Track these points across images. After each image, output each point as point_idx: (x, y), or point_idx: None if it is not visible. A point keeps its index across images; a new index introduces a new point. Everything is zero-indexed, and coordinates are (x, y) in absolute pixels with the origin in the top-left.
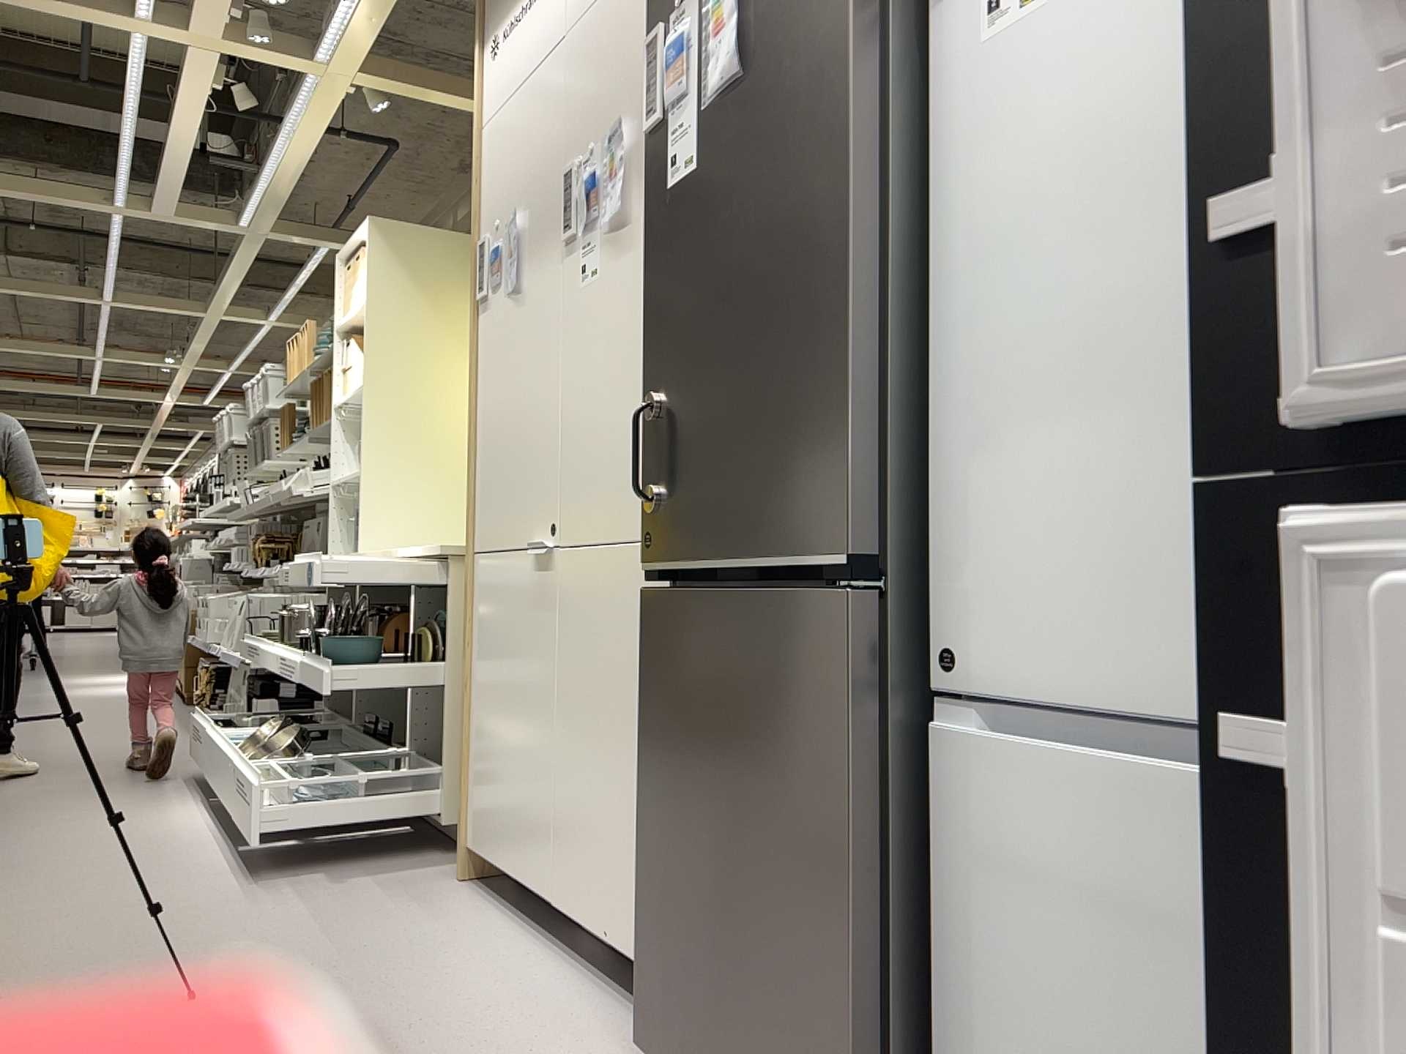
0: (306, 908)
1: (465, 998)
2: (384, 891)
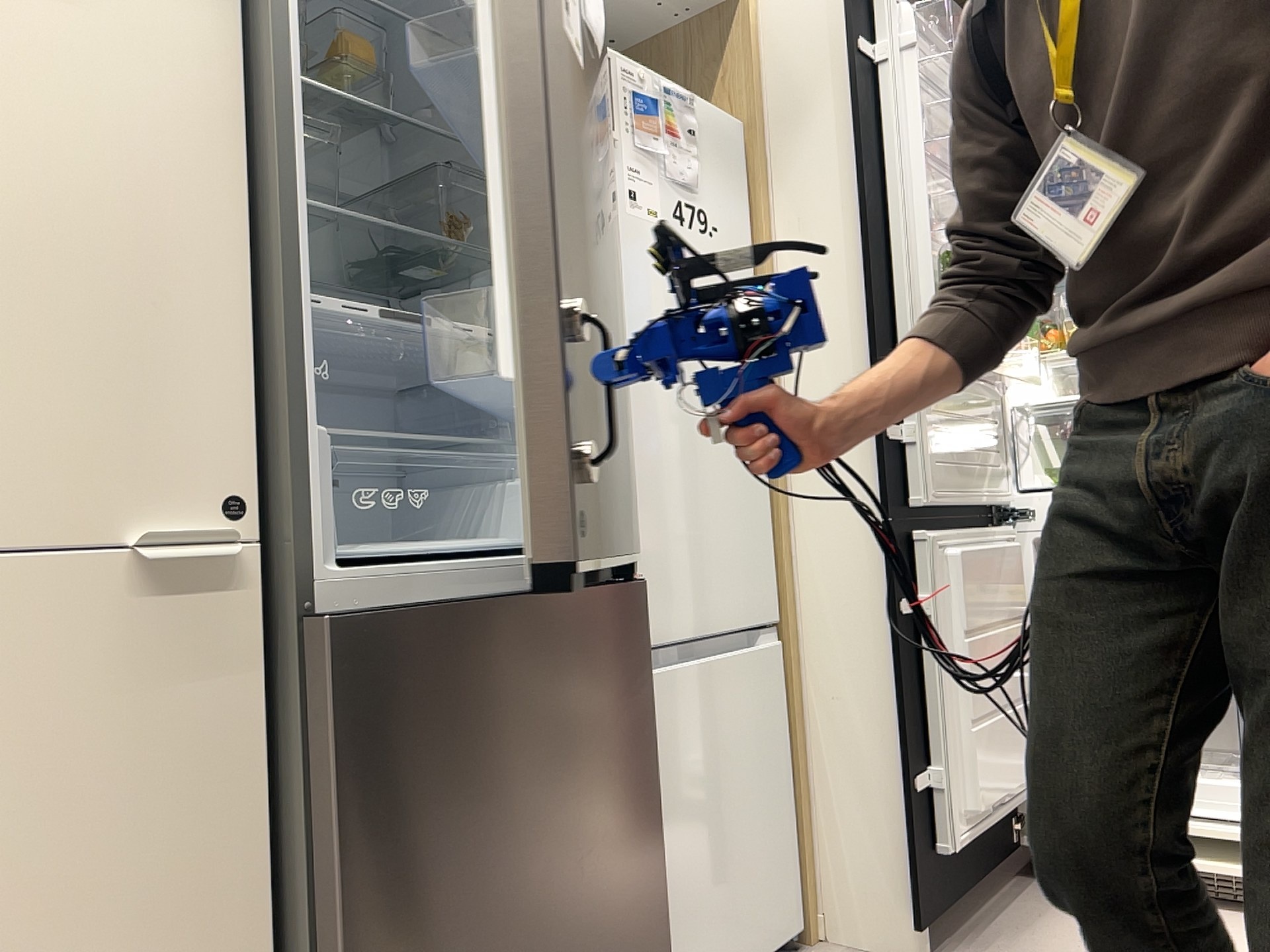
0: None
1: None
2: None
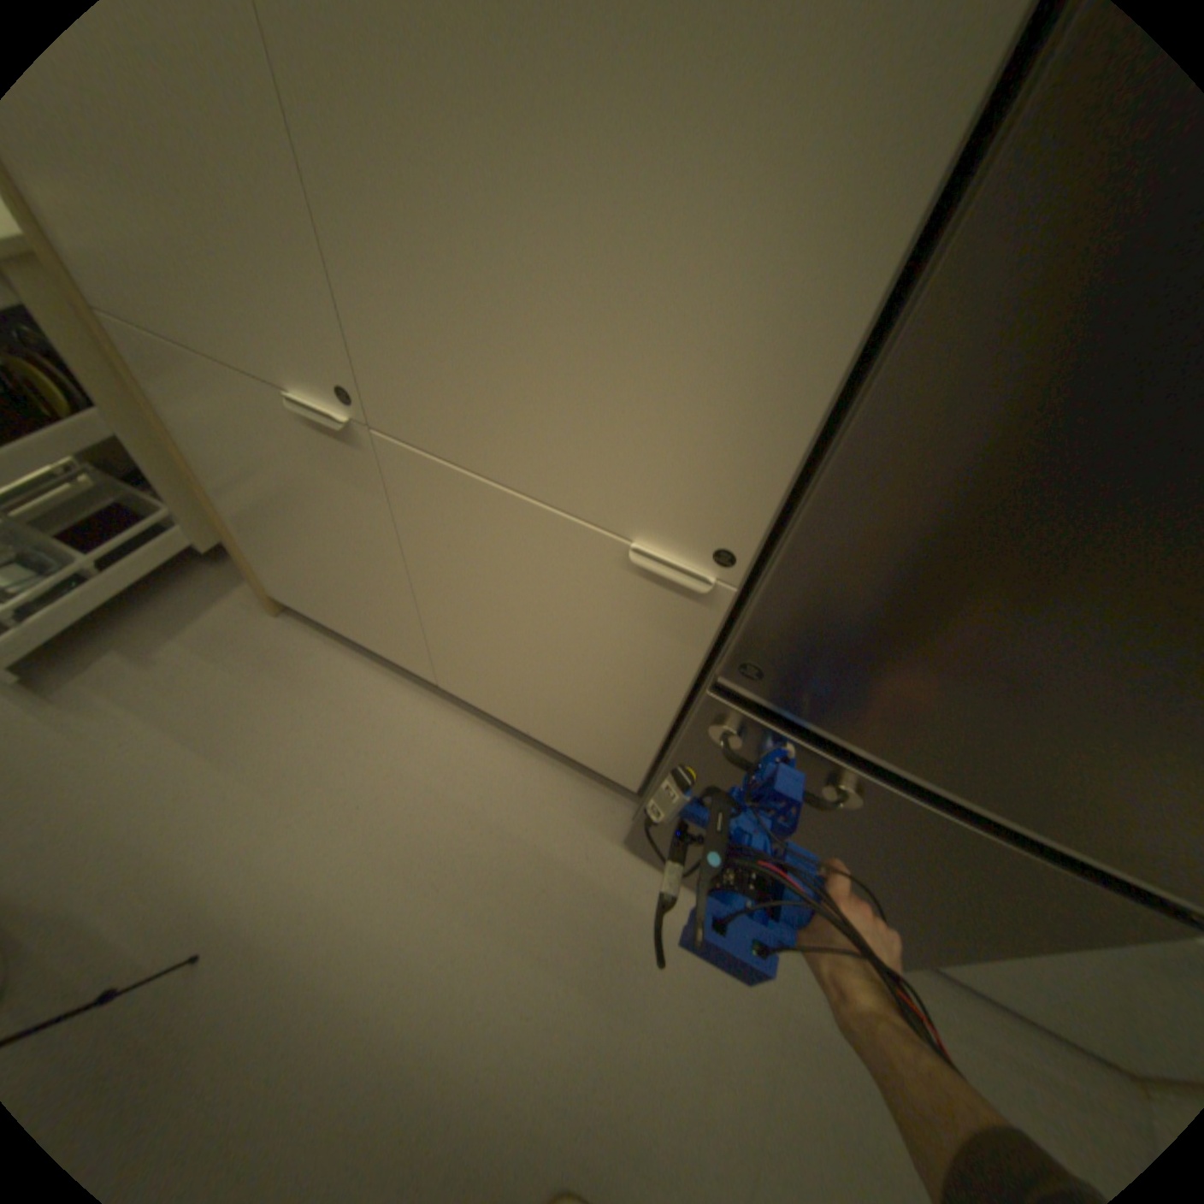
0: (153, 728)
1: (433, 811)
2: (212, 664)
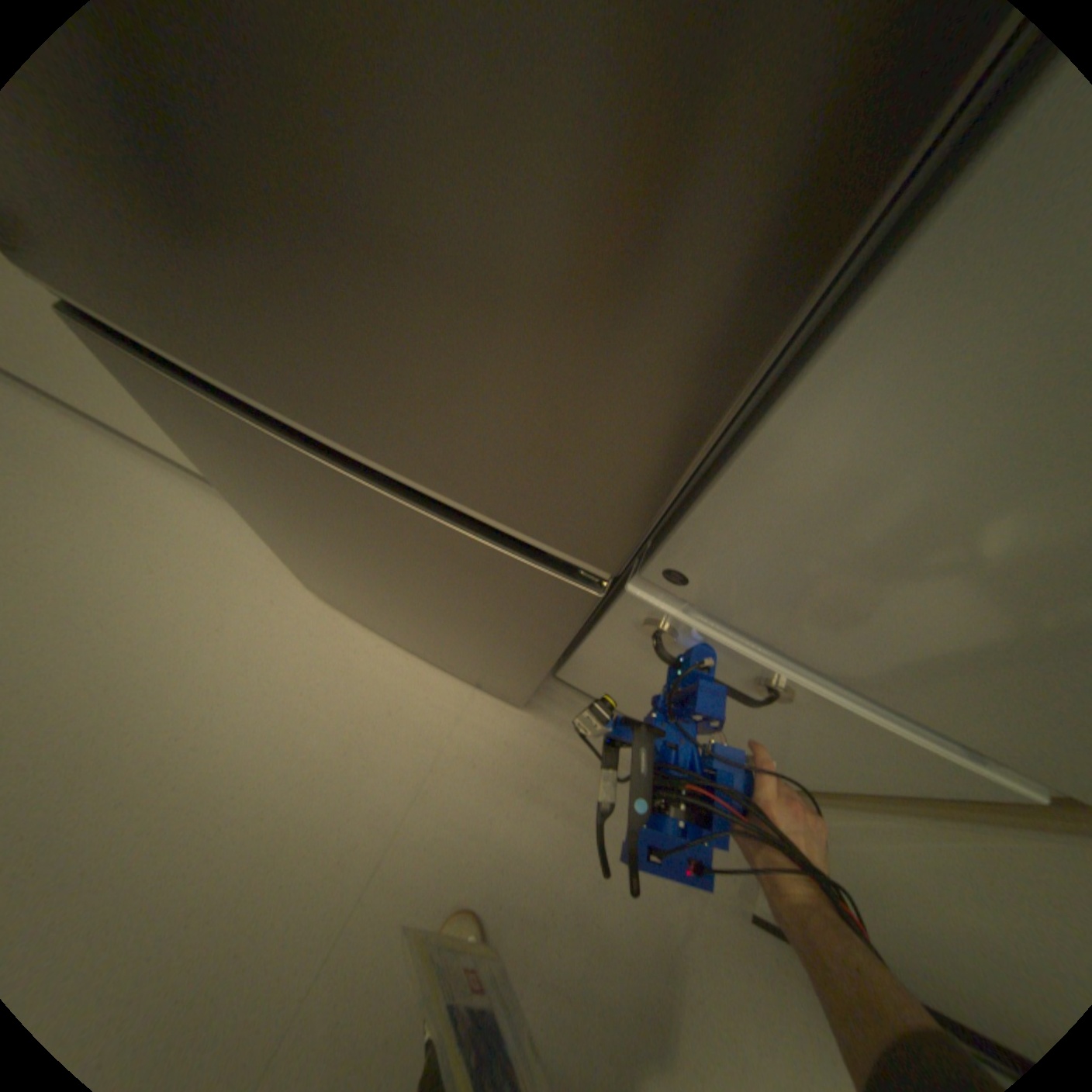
0: None
1: (111, 554)
2: None
